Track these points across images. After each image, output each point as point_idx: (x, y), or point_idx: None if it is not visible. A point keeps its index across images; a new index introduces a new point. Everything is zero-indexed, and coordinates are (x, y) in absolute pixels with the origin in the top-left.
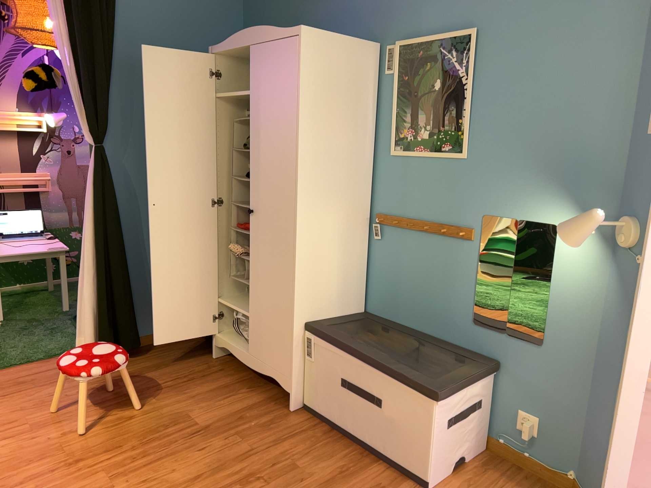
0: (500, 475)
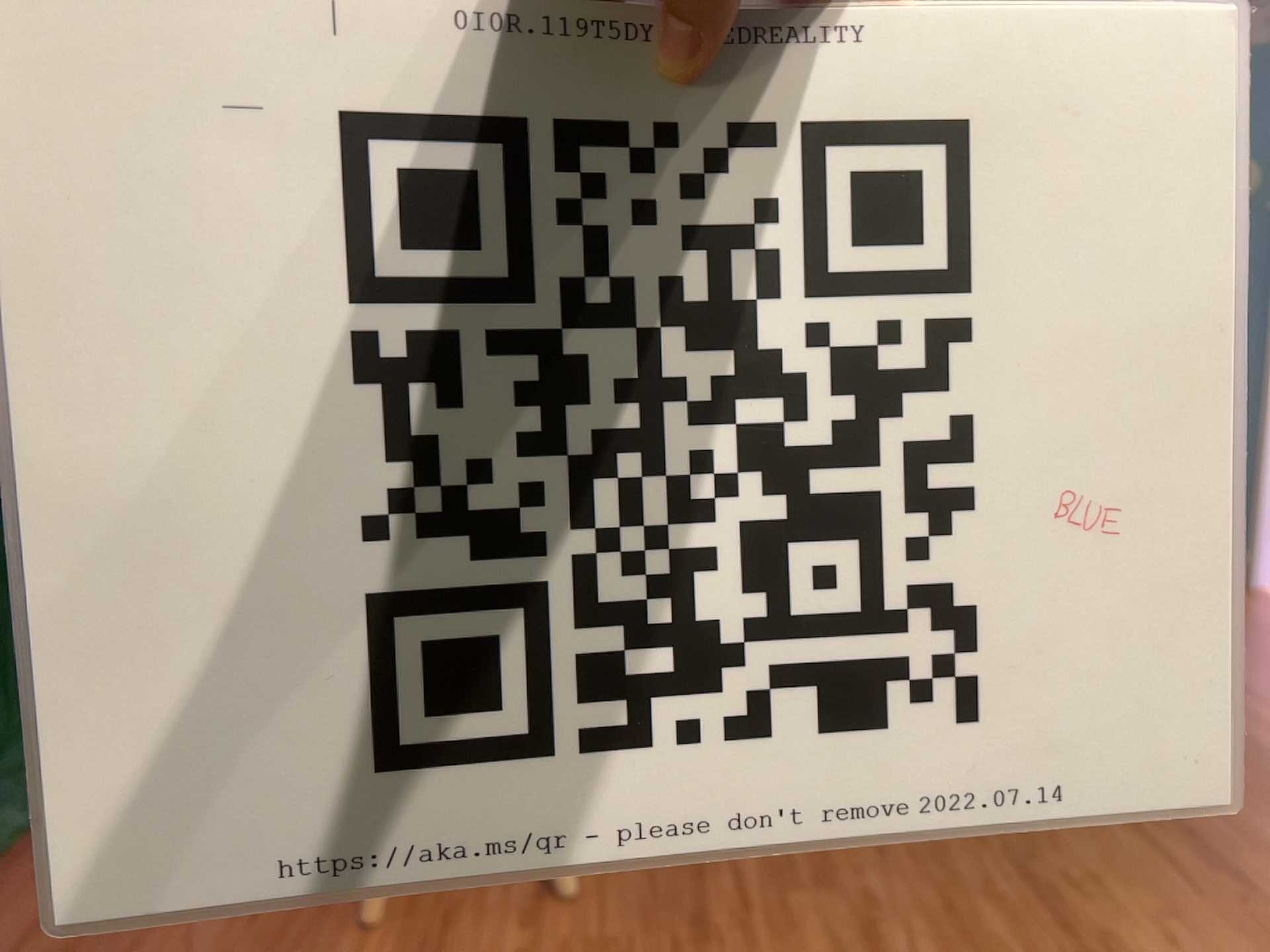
0: None
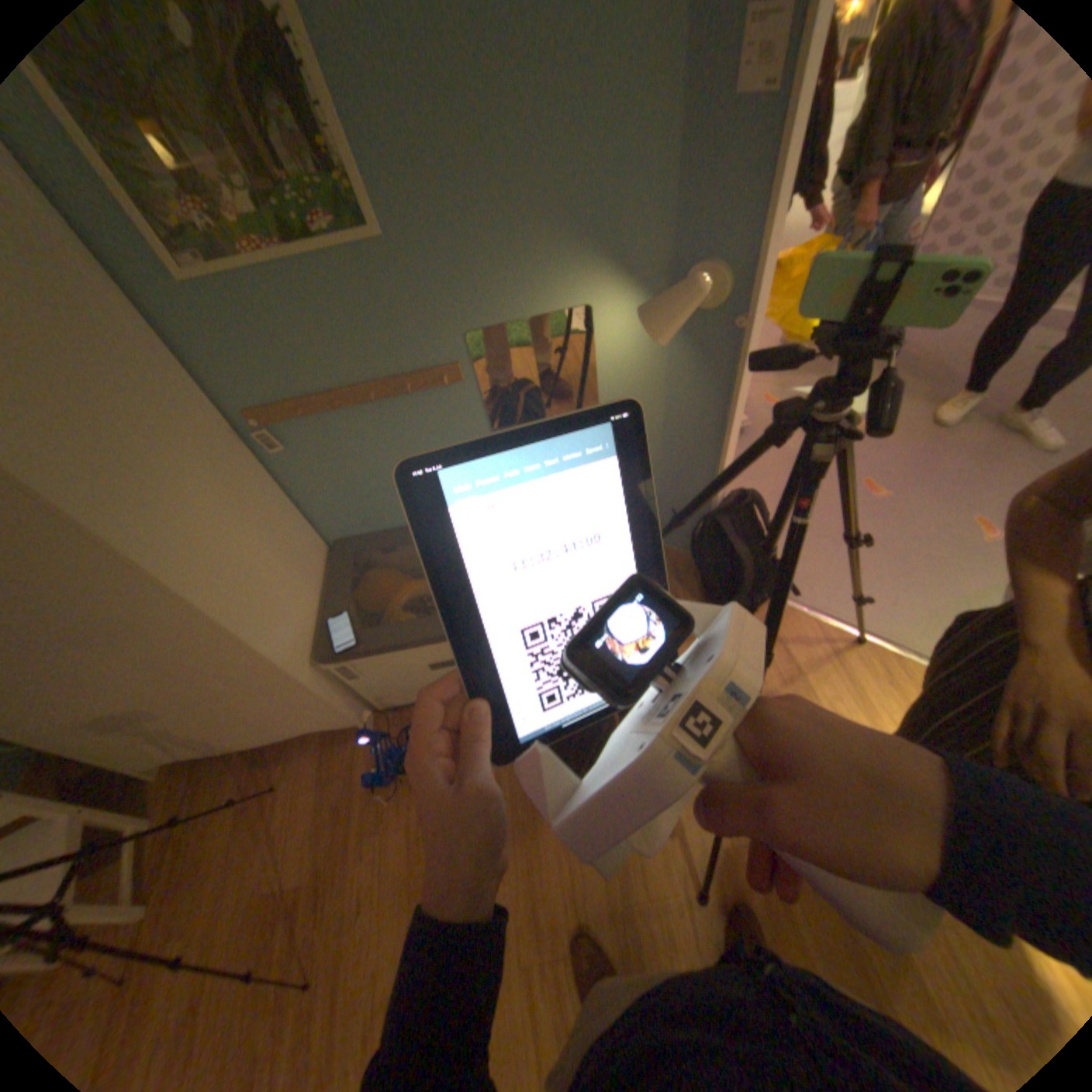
0: None
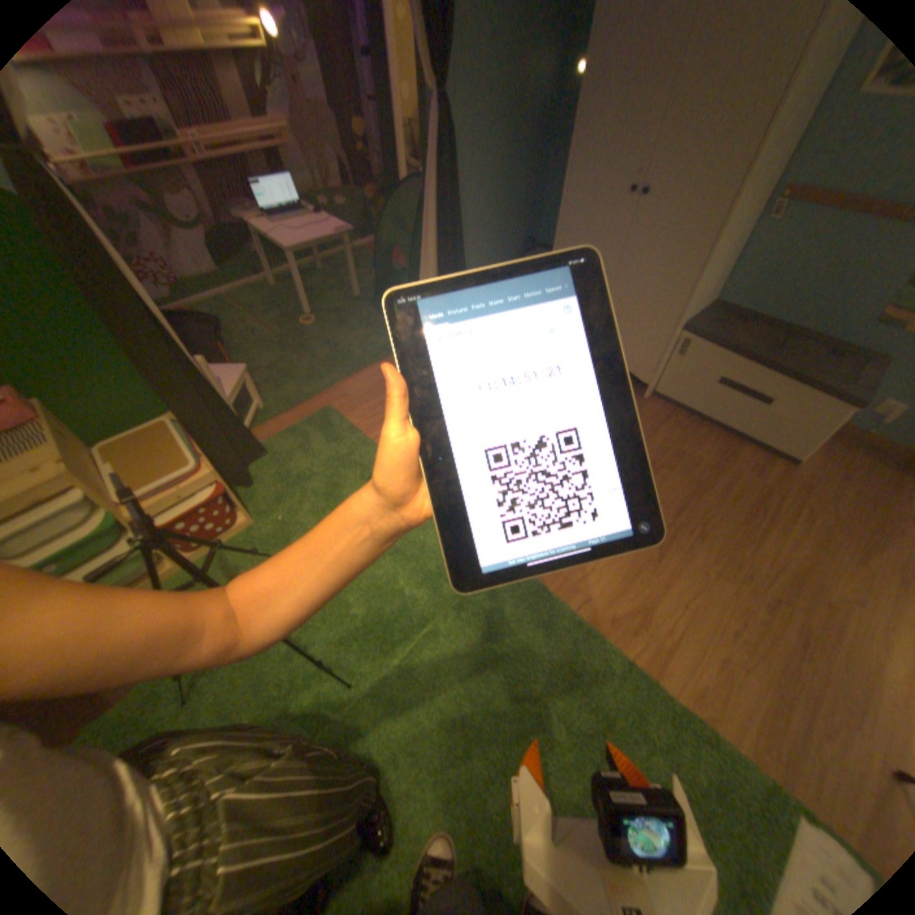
0: (847, 448)
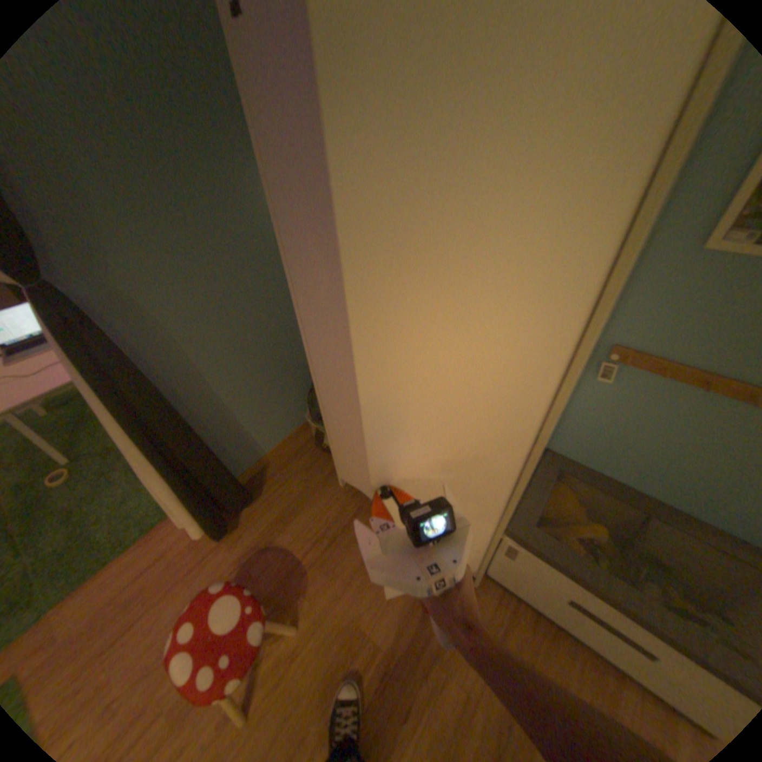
0: None
